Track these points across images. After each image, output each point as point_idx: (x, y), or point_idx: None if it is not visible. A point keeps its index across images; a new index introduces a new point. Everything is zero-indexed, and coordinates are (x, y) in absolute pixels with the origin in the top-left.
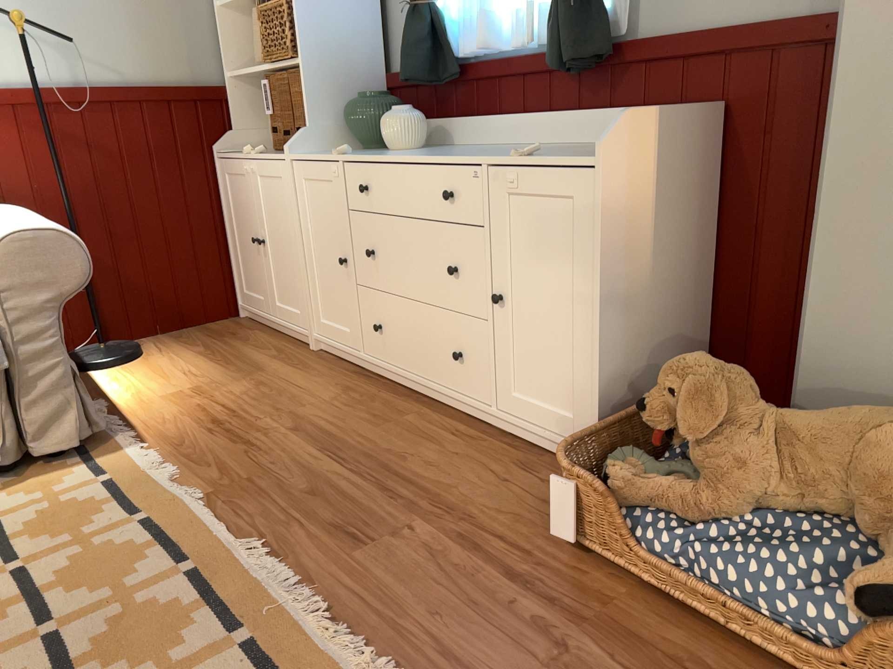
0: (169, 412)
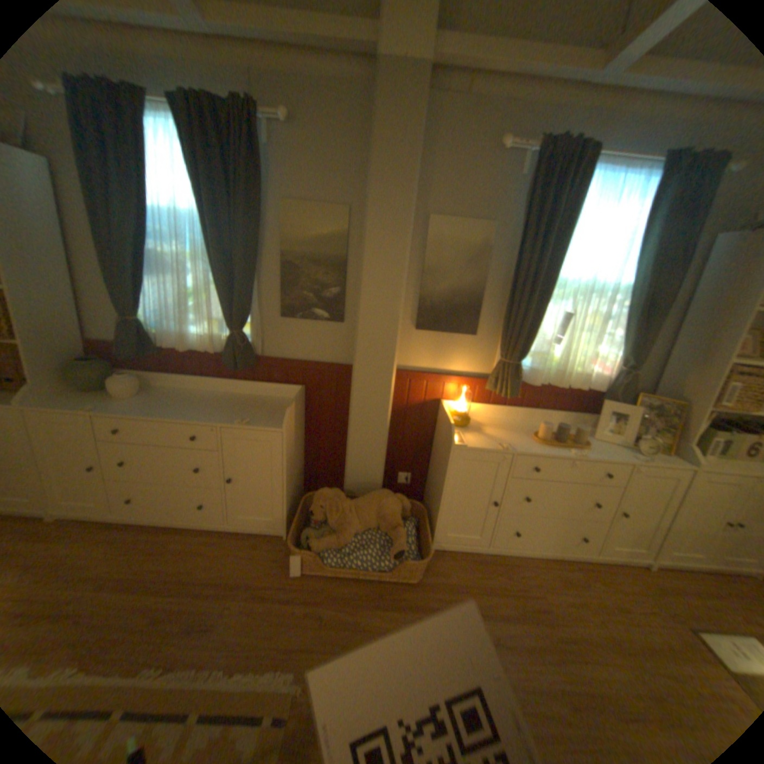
0: None
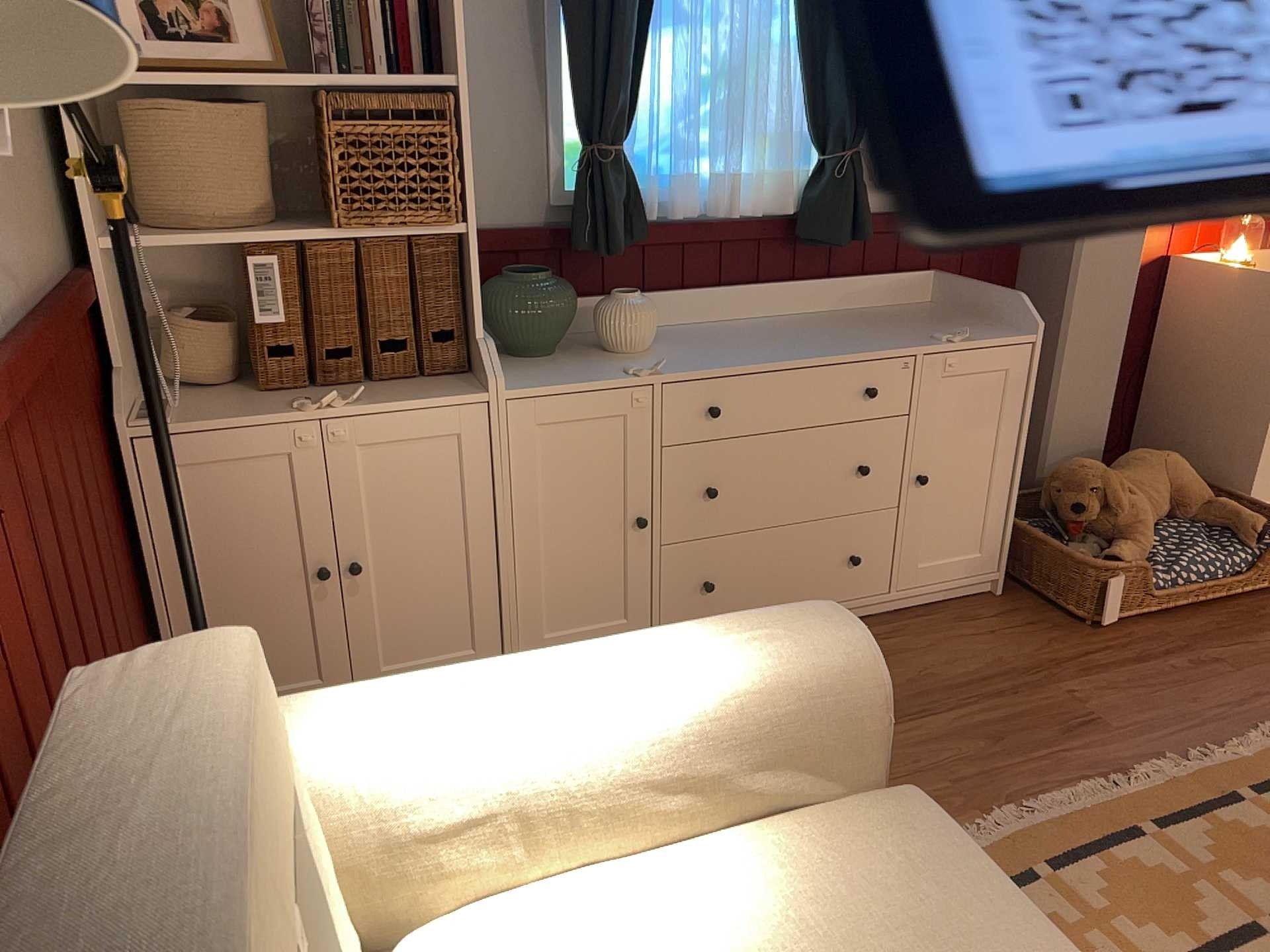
0: None
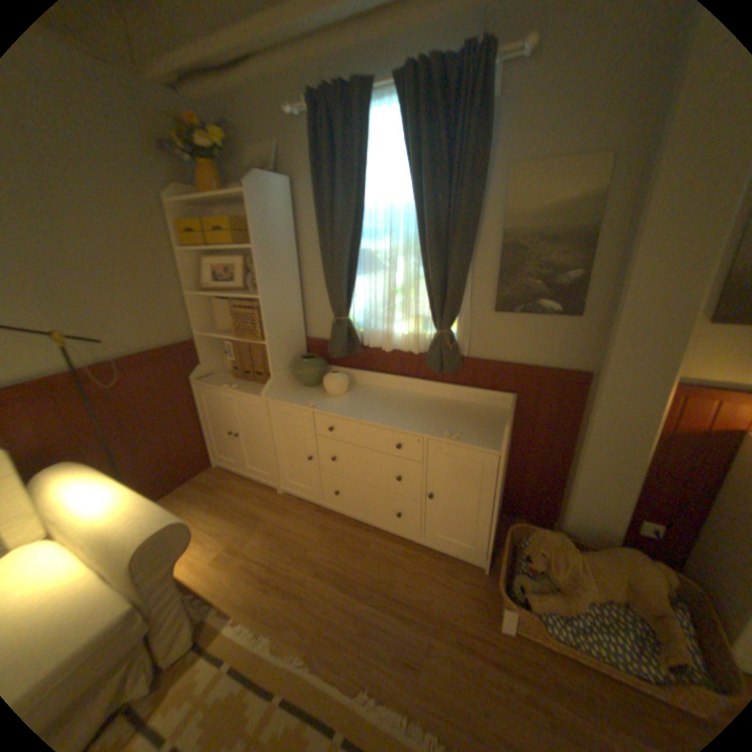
0: (223, 579)
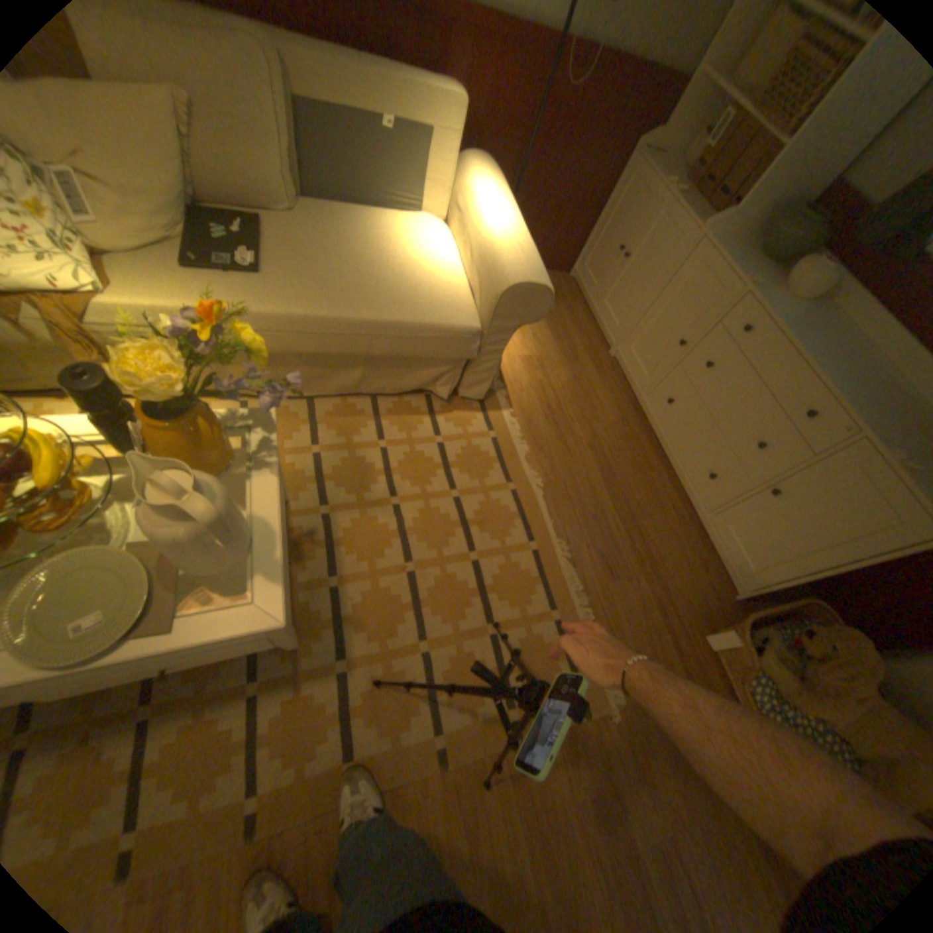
0: (523, 380)
